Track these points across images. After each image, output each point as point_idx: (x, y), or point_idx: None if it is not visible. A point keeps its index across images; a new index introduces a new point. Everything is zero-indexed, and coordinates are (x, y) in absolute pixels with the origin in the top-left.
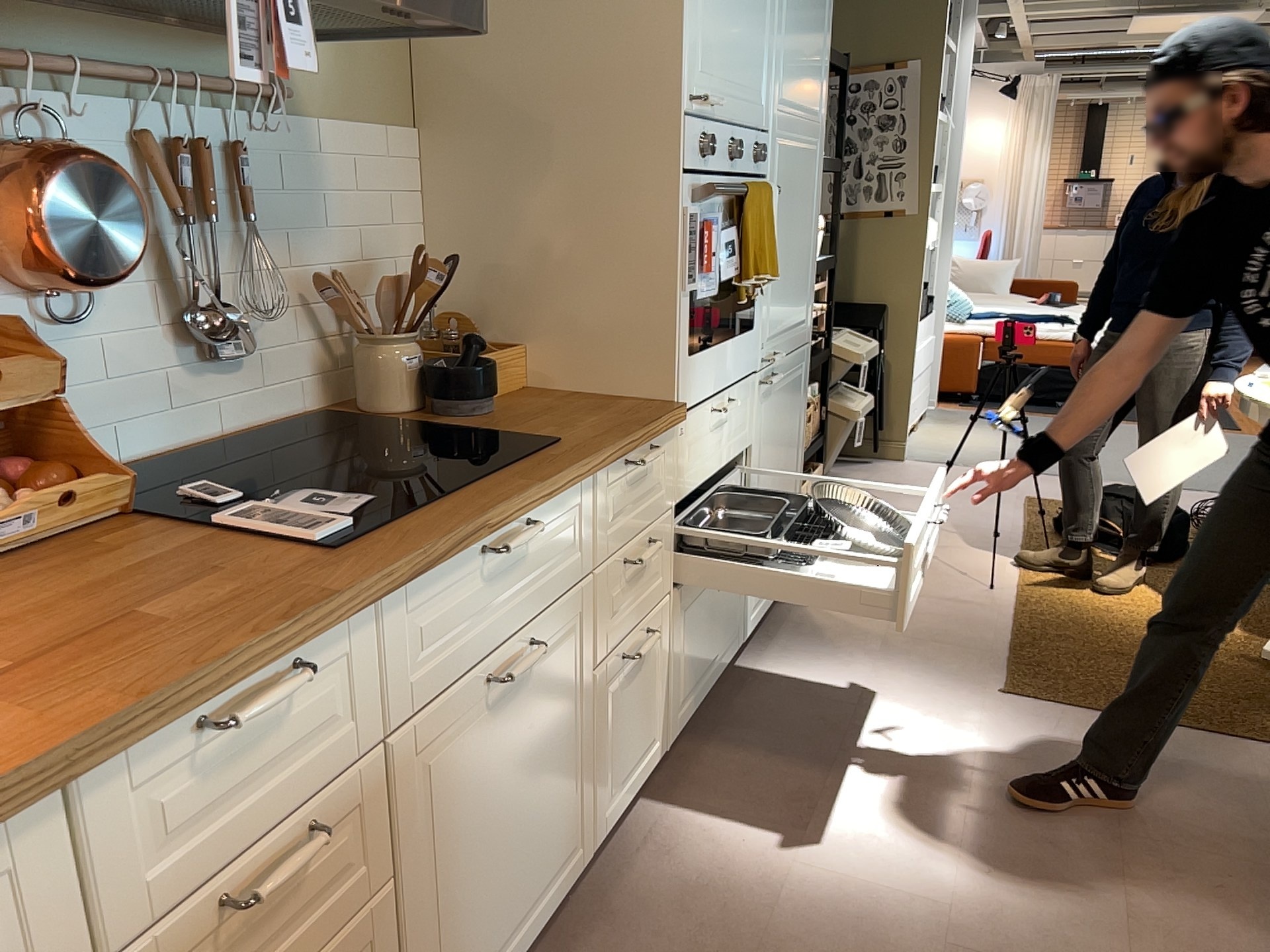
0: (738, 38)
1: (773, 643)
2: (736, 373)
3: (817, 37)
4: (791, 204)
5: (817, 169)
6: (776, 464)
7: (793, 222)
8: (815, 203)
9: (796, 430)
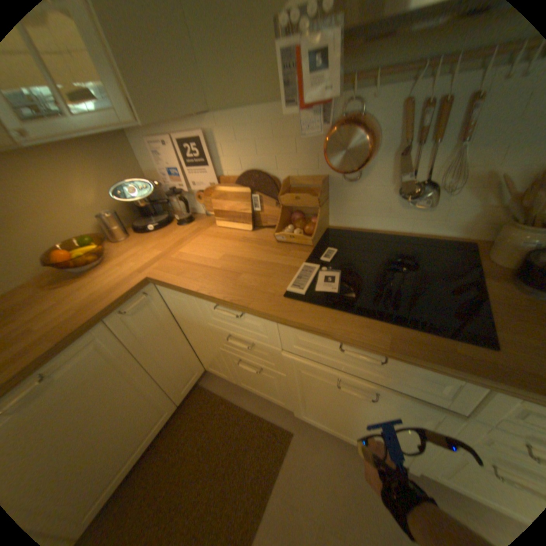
0: None
1: None
2: None
3: None
4: None
5: None
6: None
7: None
8: None
9: None
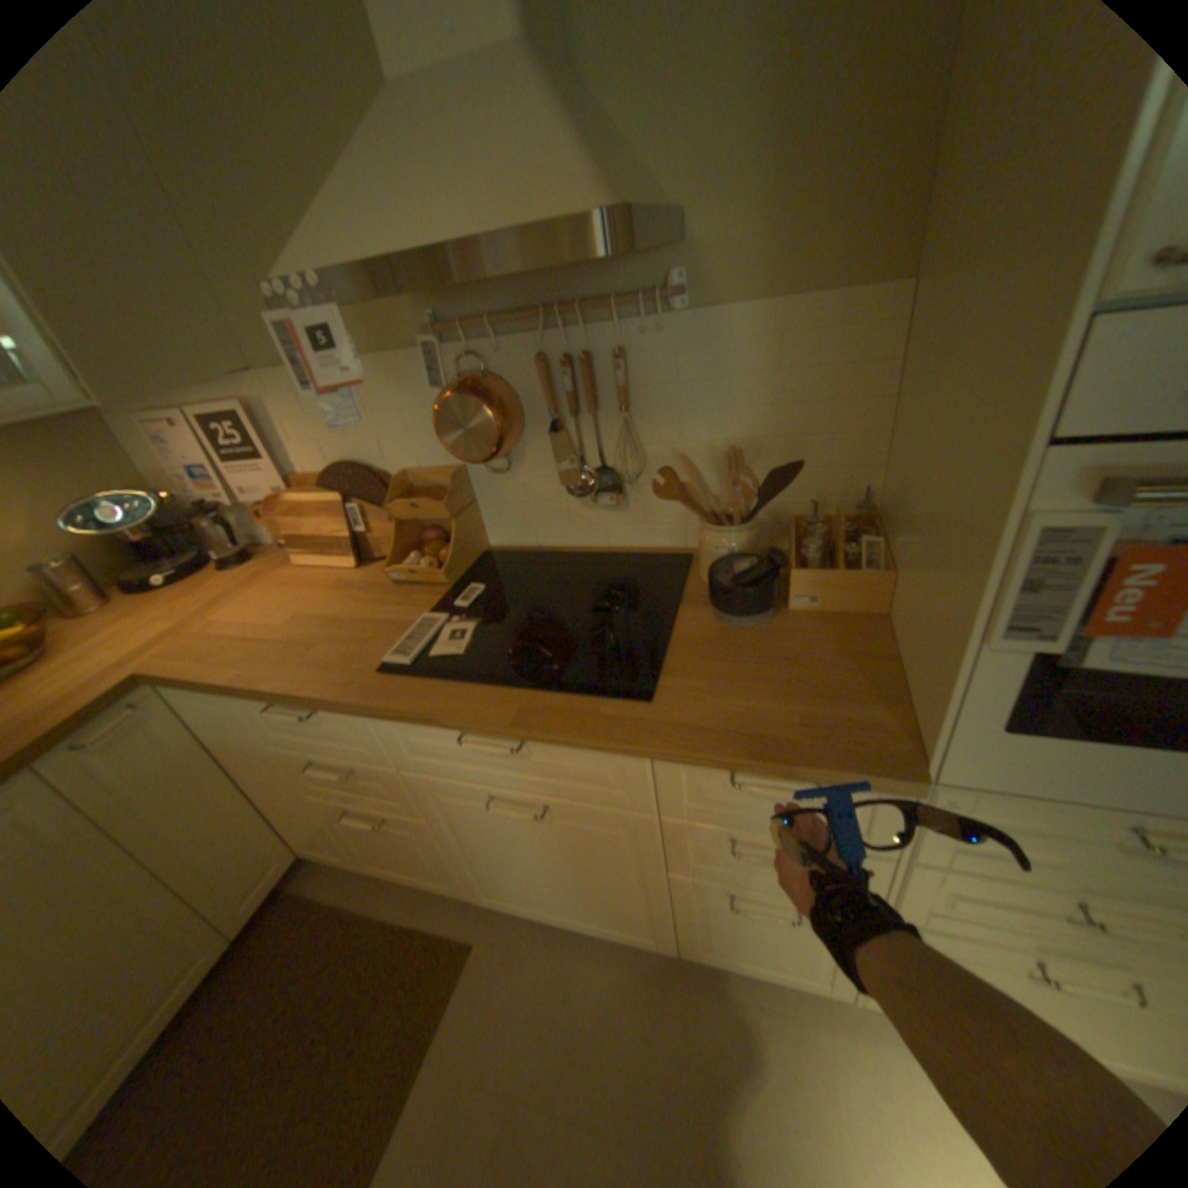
0: None
1: None
2: None
3: None
4: None
5: None
6: None
7: None
8: None
9: None
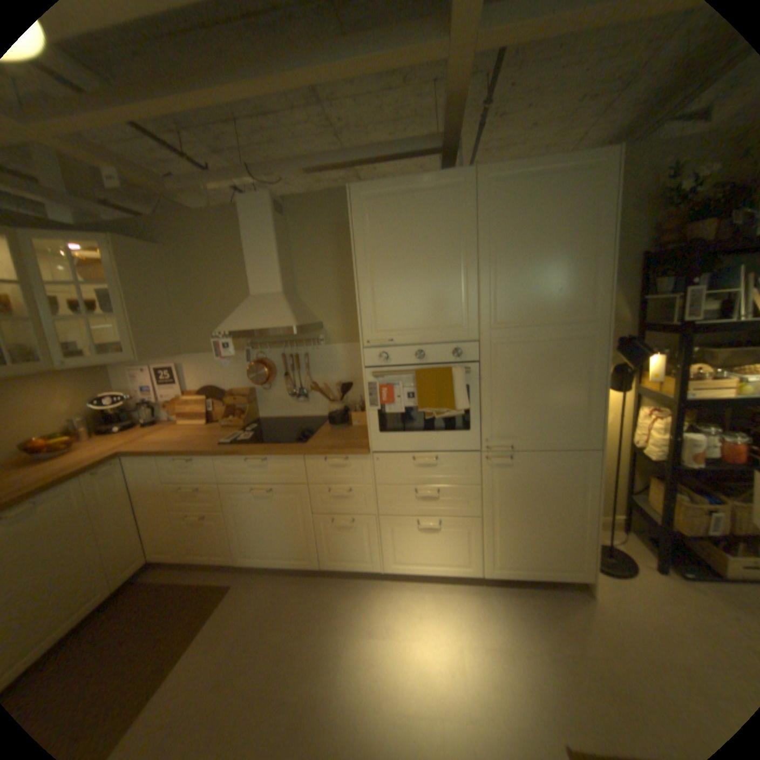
0: (418, 309)
1: (527, 600)
2: (442, 447)
3: (571, 274)
4: (529, 371)
5: (594, 347)
6: (528, 506)
7: (536, 381)
8: (593, 368)
9: (576, 498)
